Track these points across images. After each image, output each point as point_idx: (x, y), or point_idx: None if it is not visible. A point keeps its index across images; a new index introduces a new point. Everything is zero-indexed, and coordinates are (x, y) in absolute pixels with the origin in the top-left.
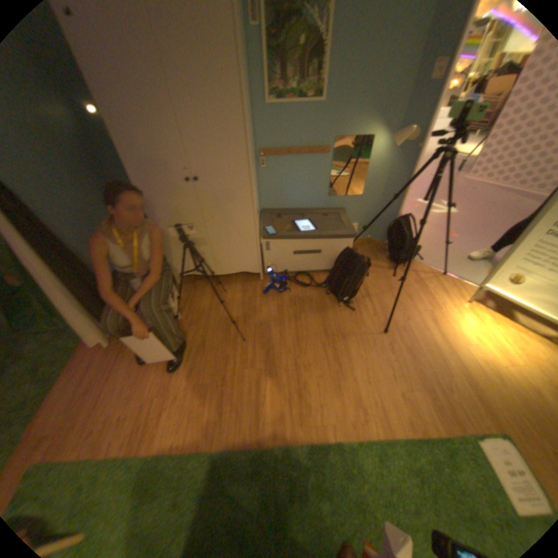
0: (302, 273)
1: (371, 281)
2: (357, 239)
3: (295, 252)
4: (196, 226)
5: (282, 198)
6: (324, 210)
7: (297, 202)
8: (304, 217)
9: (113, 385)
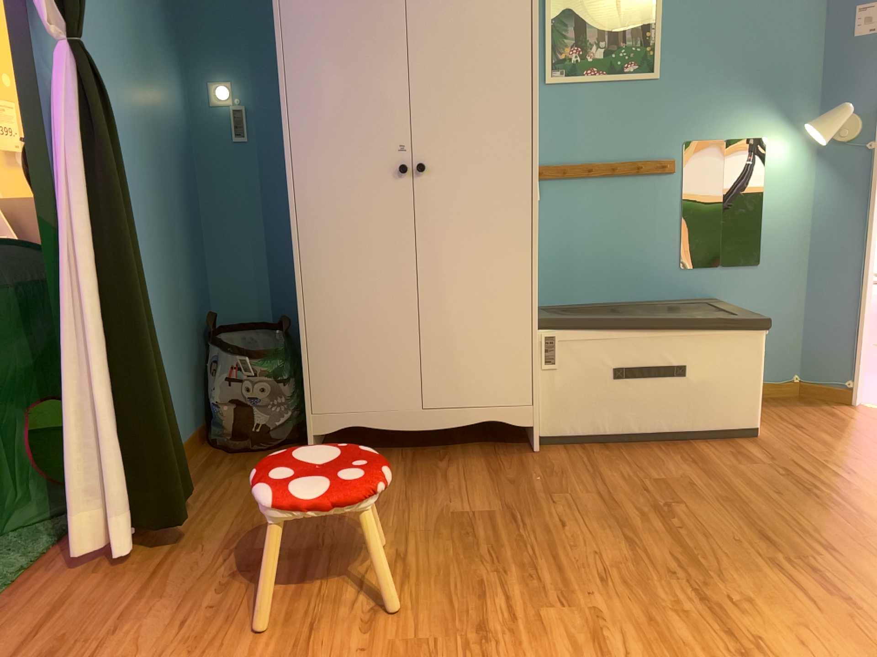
0: (641, 438)
1: (845, 454)
2: (768, 385)
3: (622, 371)
4: (391, 282)
5: (572, 270)
6: (675, 299)
7: (607, 281)
8: (629, 311)
9: (119, 638)
